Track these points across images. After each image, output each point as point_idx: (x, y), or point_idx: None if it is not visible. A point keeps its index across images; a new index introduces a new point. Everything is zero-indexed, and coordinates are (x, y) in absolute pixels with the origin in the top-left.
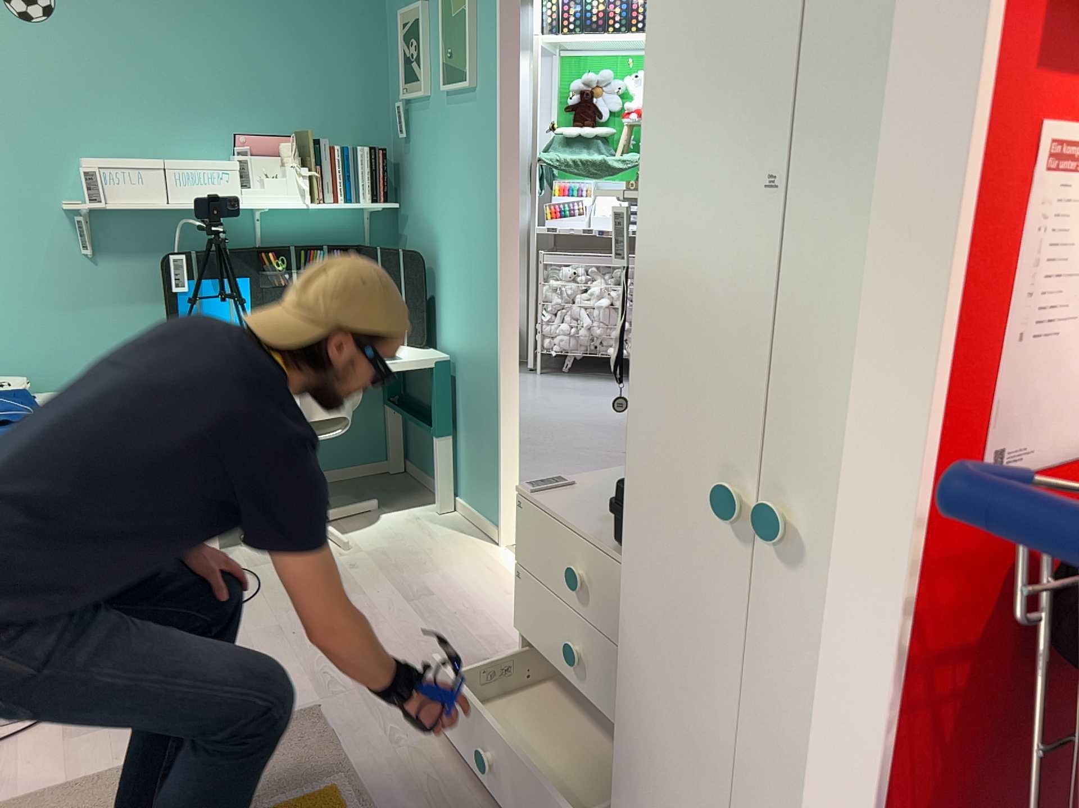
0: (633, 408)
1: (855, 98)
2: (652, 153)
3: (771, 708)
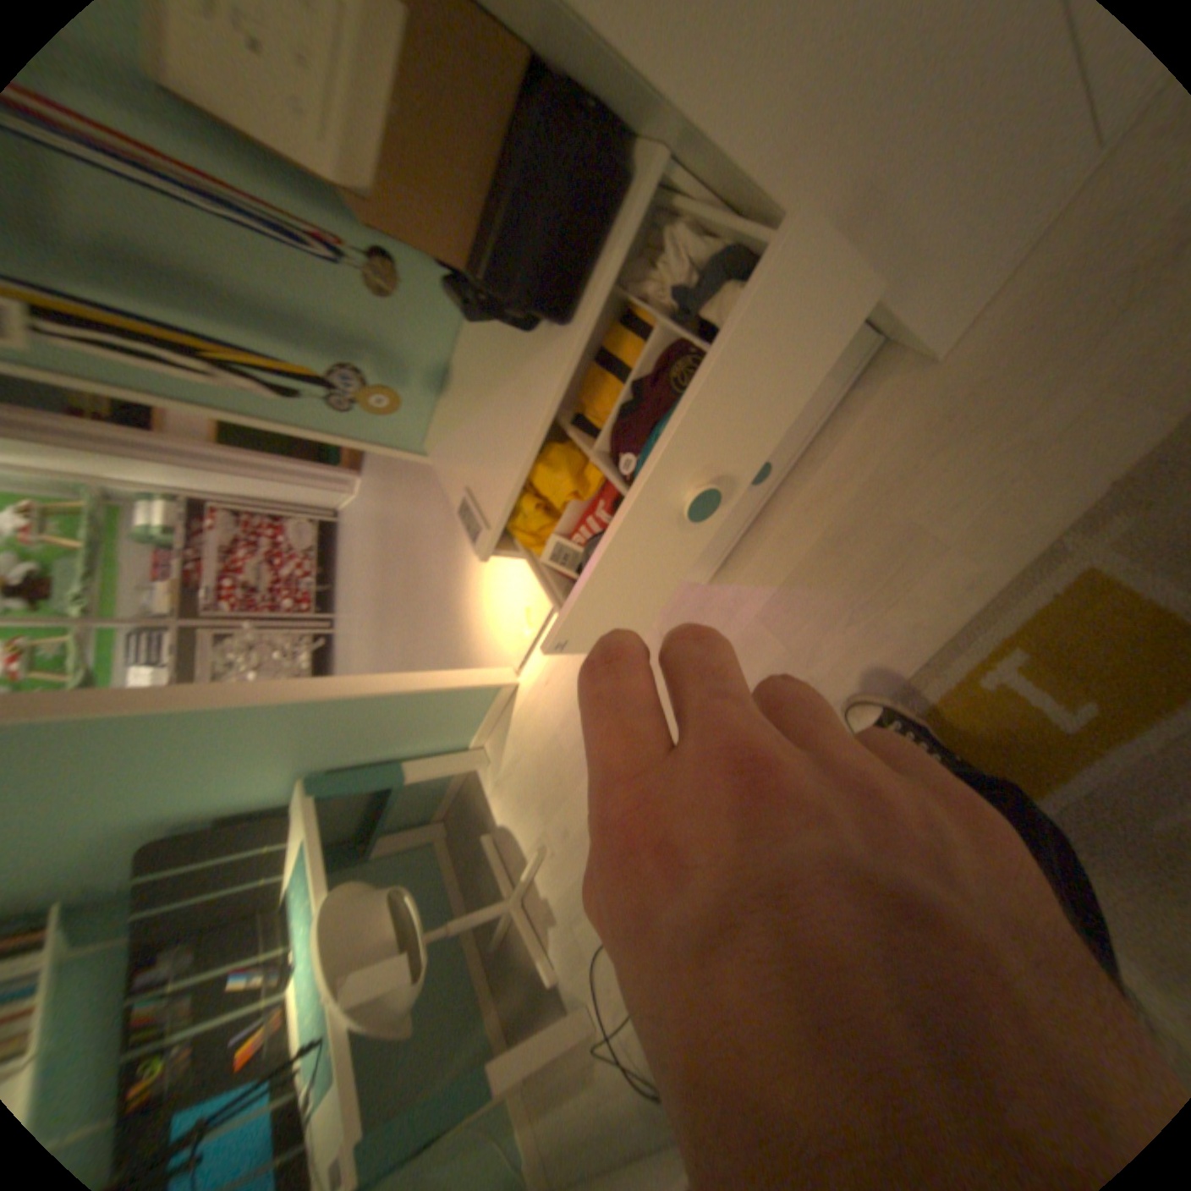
0: None
1: None
2: None
3: None
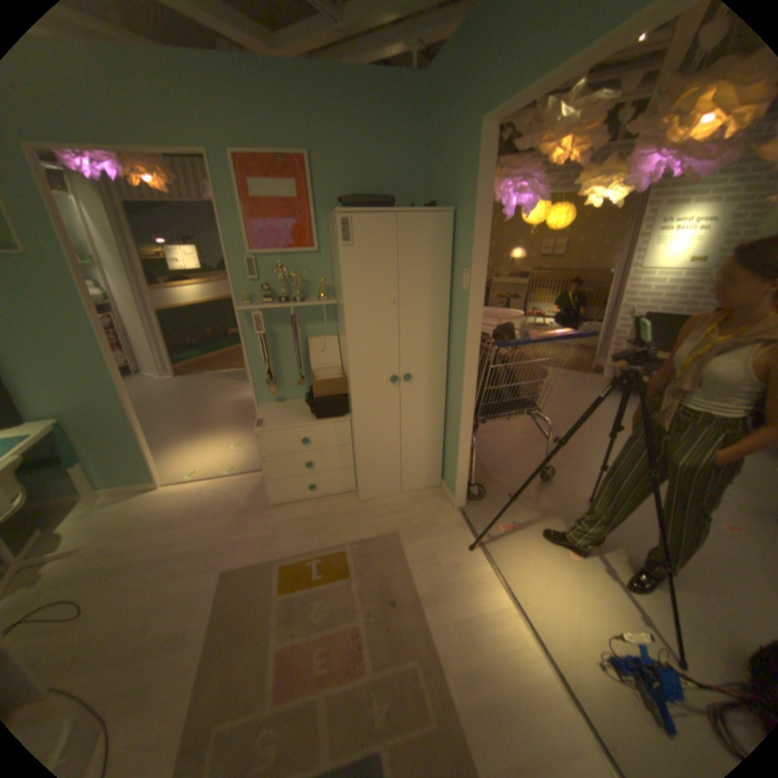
0: (350, 372)
1: (414, 287)
2: (342, 300)
3: (408, 417)
